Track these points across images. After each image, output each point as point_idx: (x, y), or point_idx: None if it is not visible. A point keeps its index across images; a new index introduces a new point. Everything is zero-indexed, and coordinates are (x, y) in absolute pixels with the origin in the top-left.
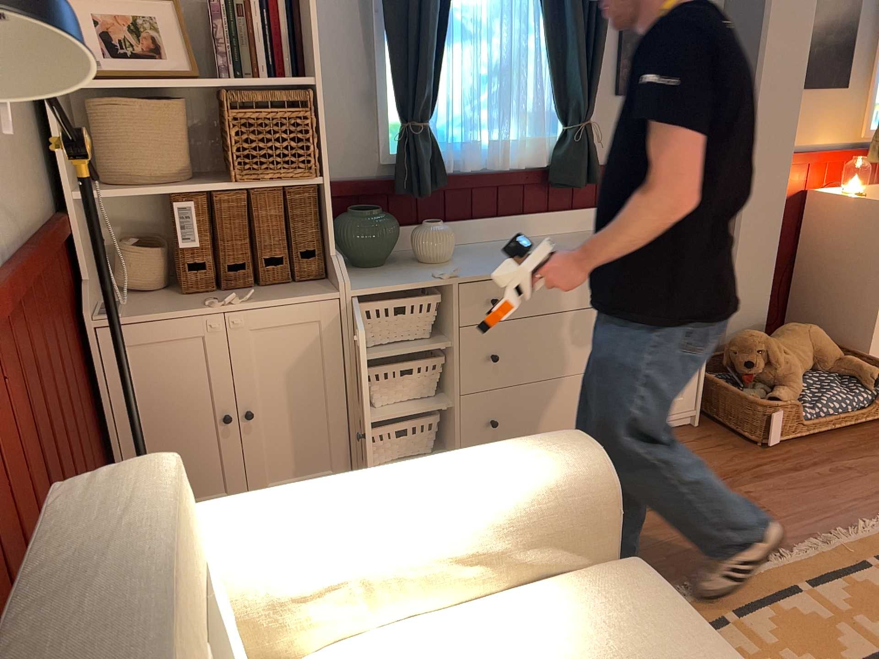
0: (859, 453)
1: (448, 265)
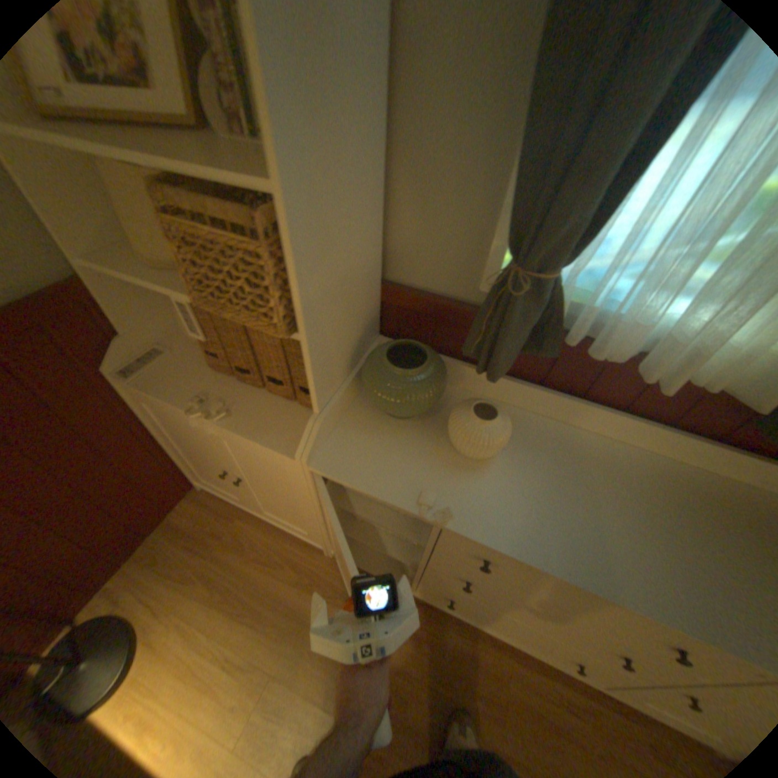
0: None
1: (475, 472)
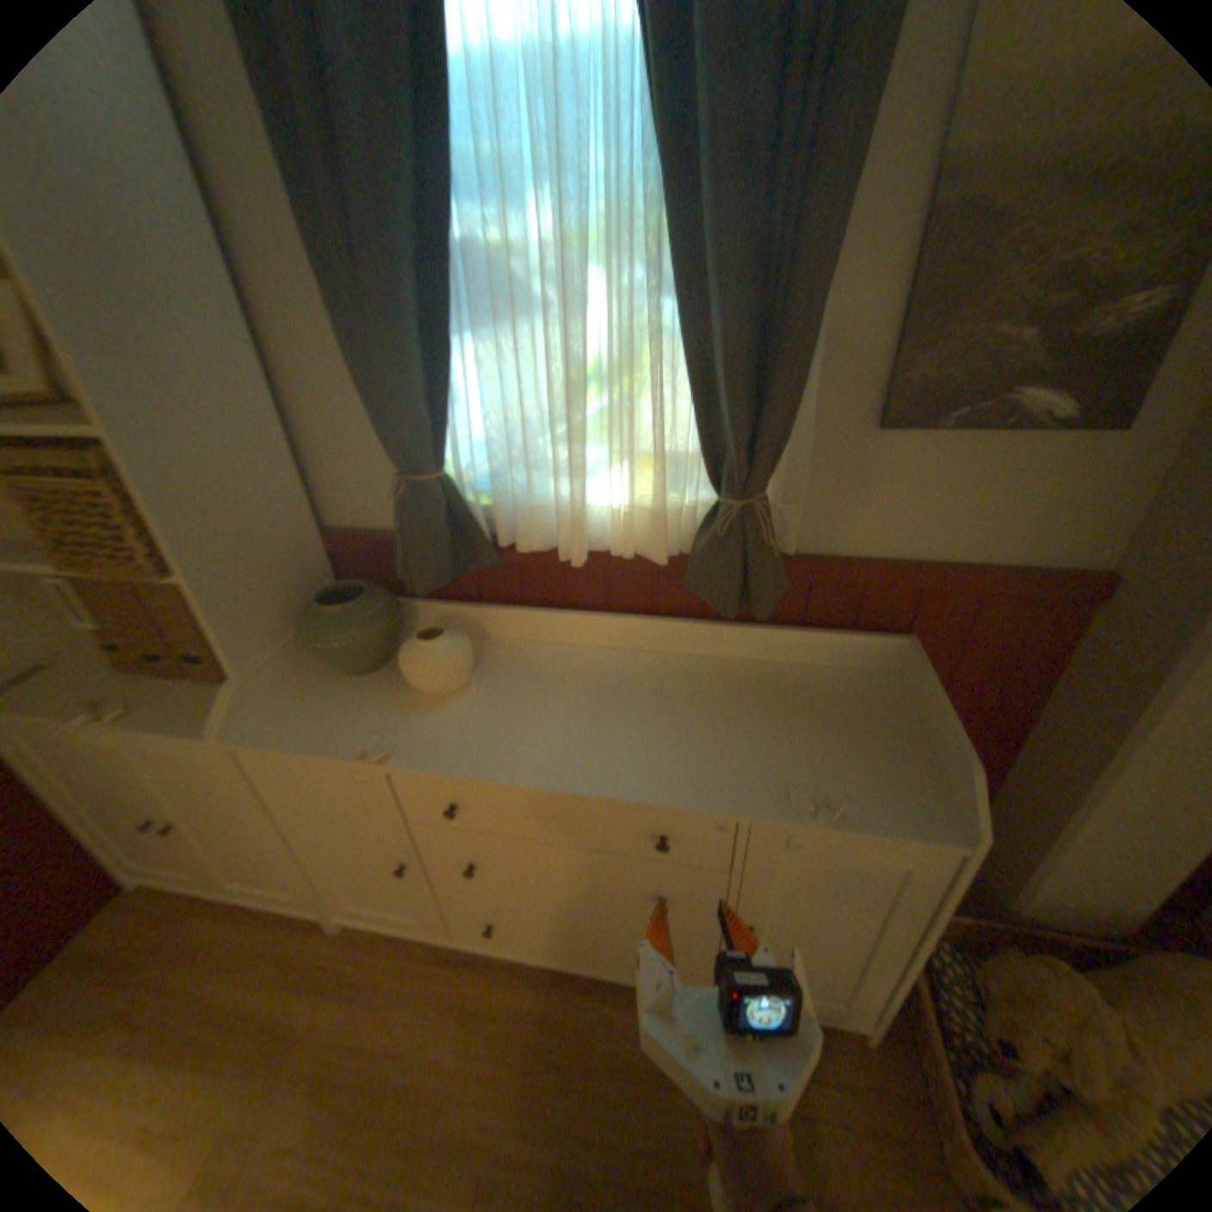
0: None
1: (435, 708)
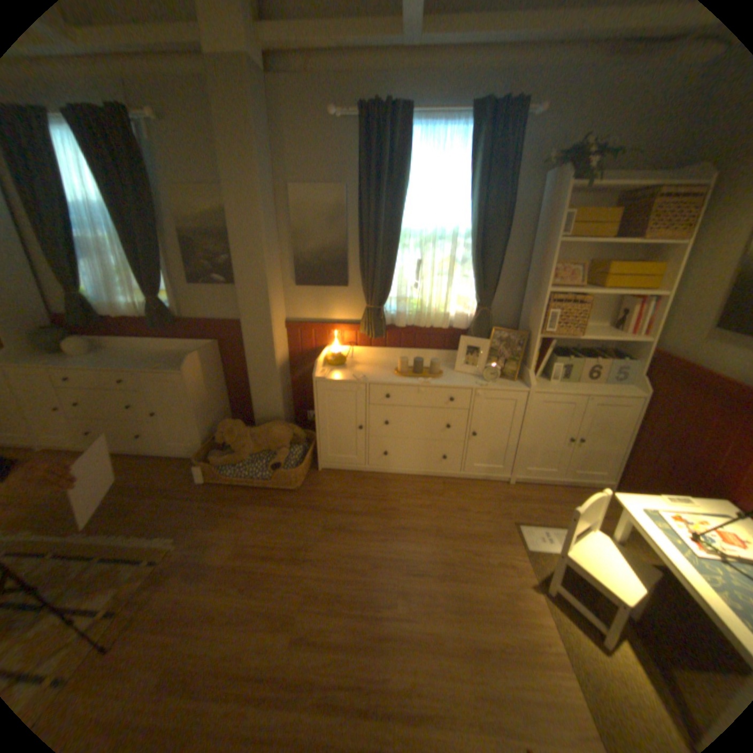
0: (232, 505)
1: (68, 360)
